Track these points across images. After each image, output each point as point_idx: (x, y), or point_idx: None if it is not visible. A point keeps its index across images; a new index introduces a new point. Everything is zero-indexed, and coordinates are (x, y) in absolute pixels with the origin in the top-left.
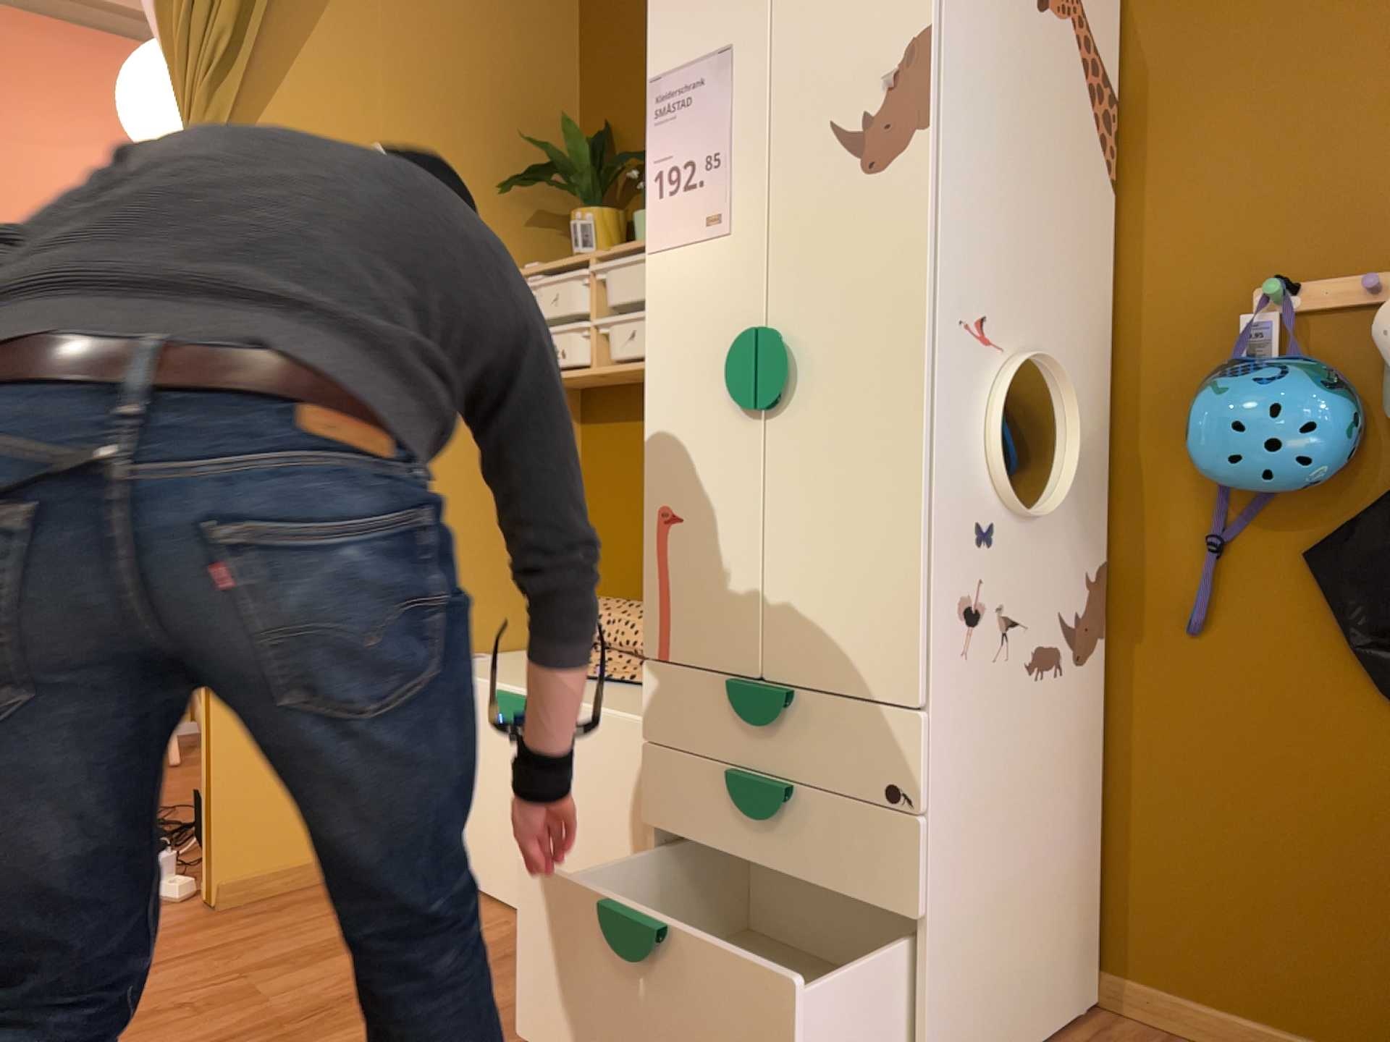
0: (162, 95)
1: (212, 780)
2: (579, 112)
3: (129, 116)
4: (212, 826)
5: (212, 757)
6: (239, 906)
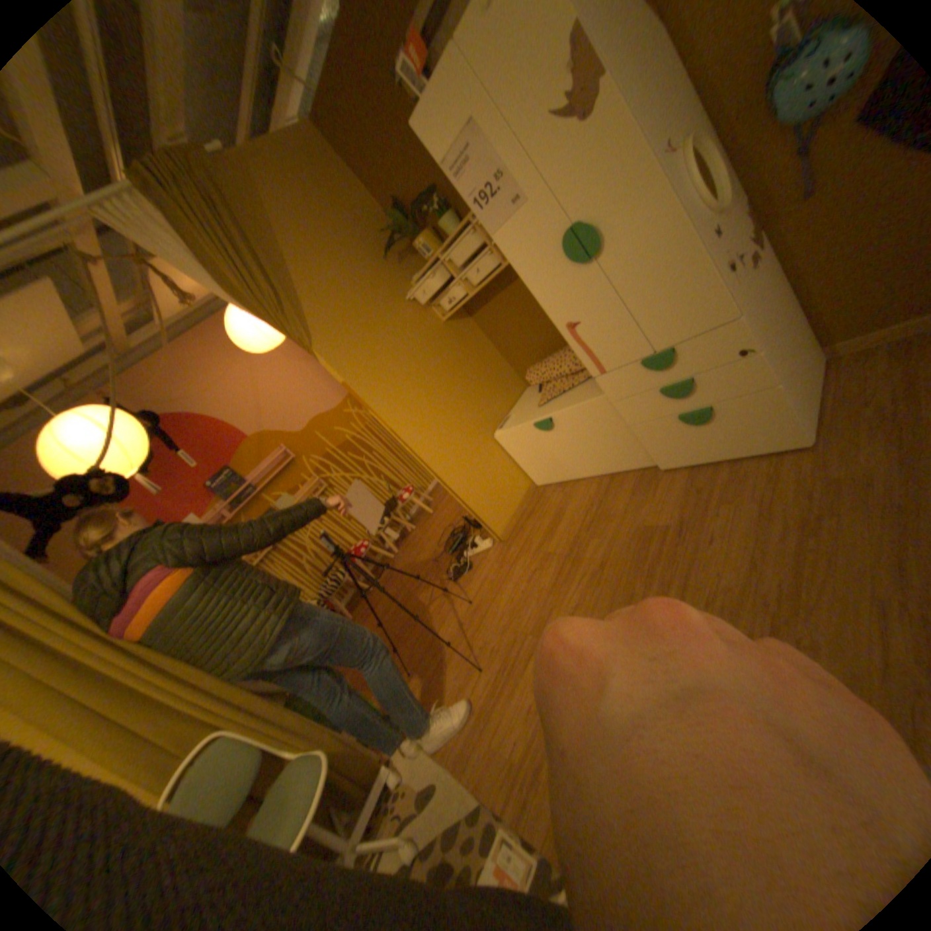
0: (246, 329)
1: (475, 510)
2: (376, 199)
3: (243, 345)
4: (486, 521)
5: (470, 505)
6: (510, 534)
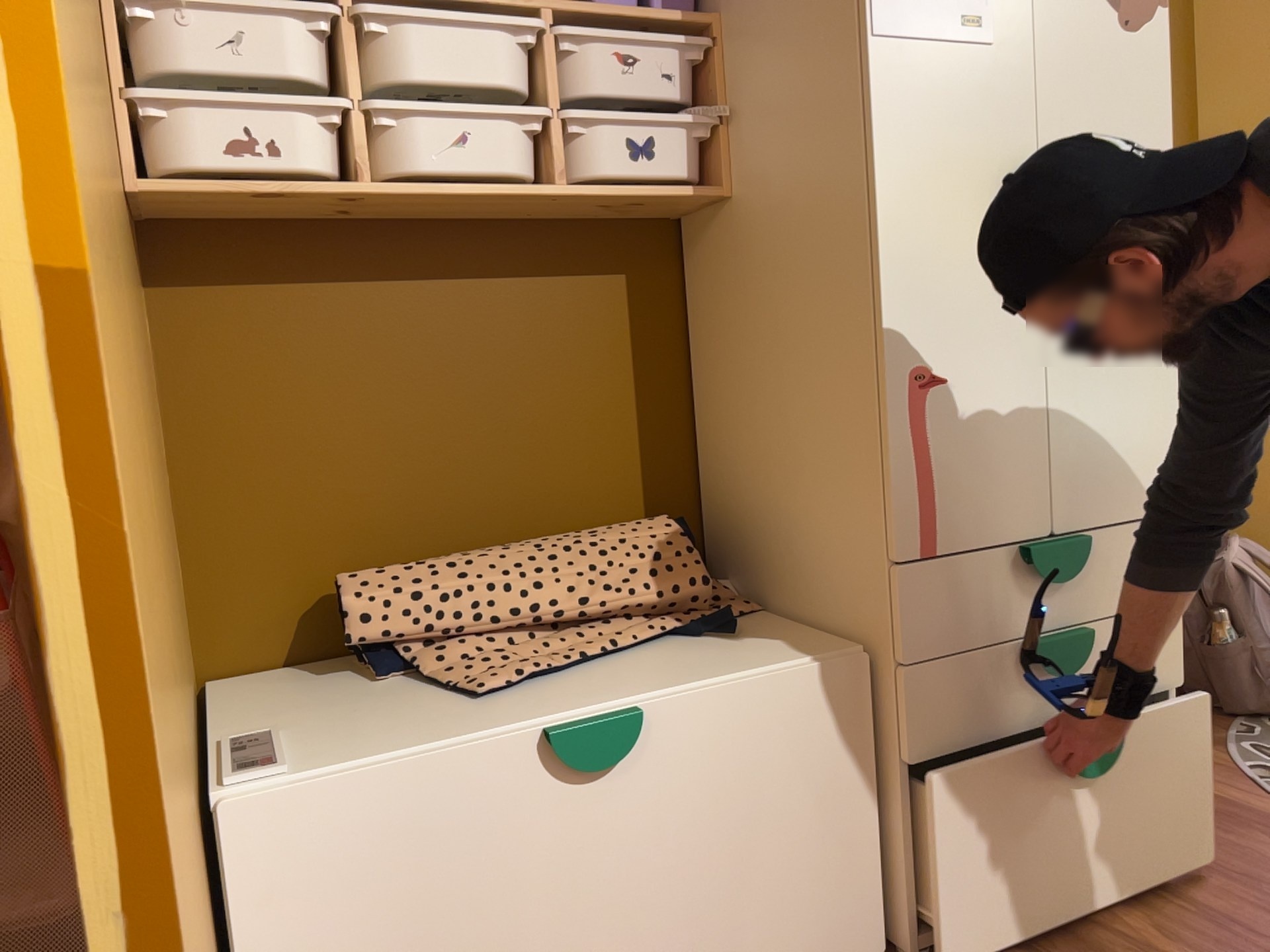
0: None
1: None
2: None
3: None
4: None
5: None
6: None
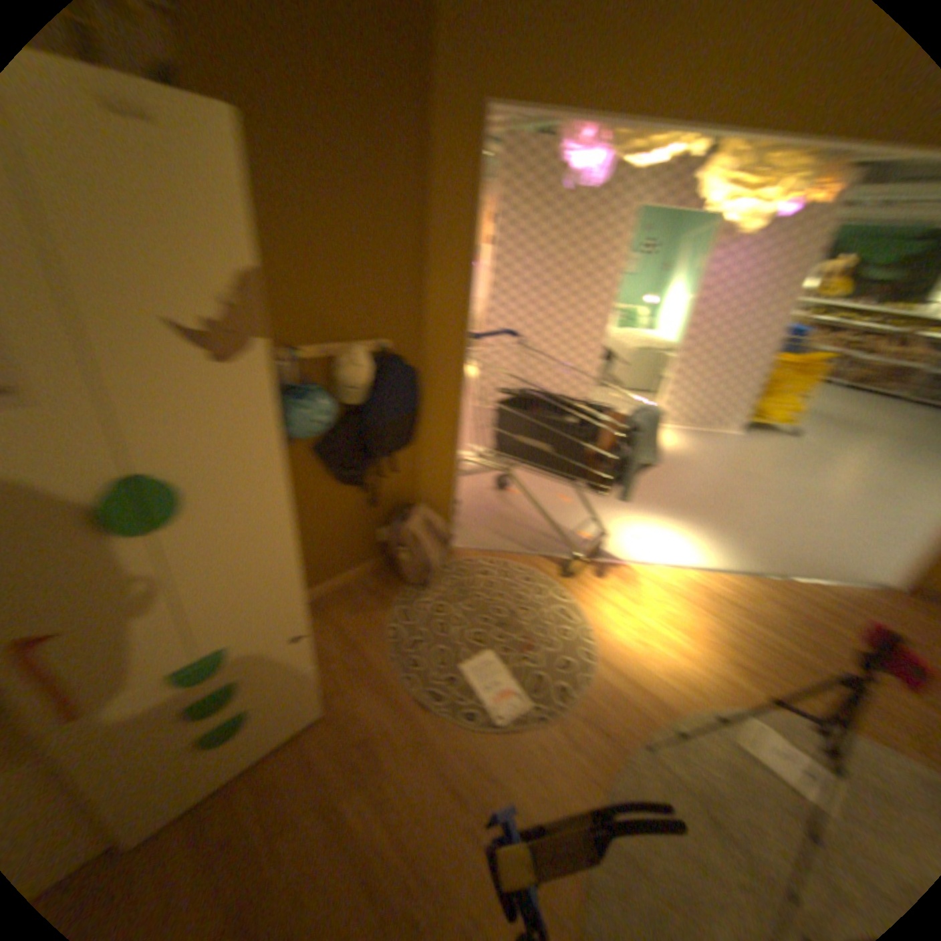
0: None
1: None
2: None
3: None
4: None
5: None
6: None
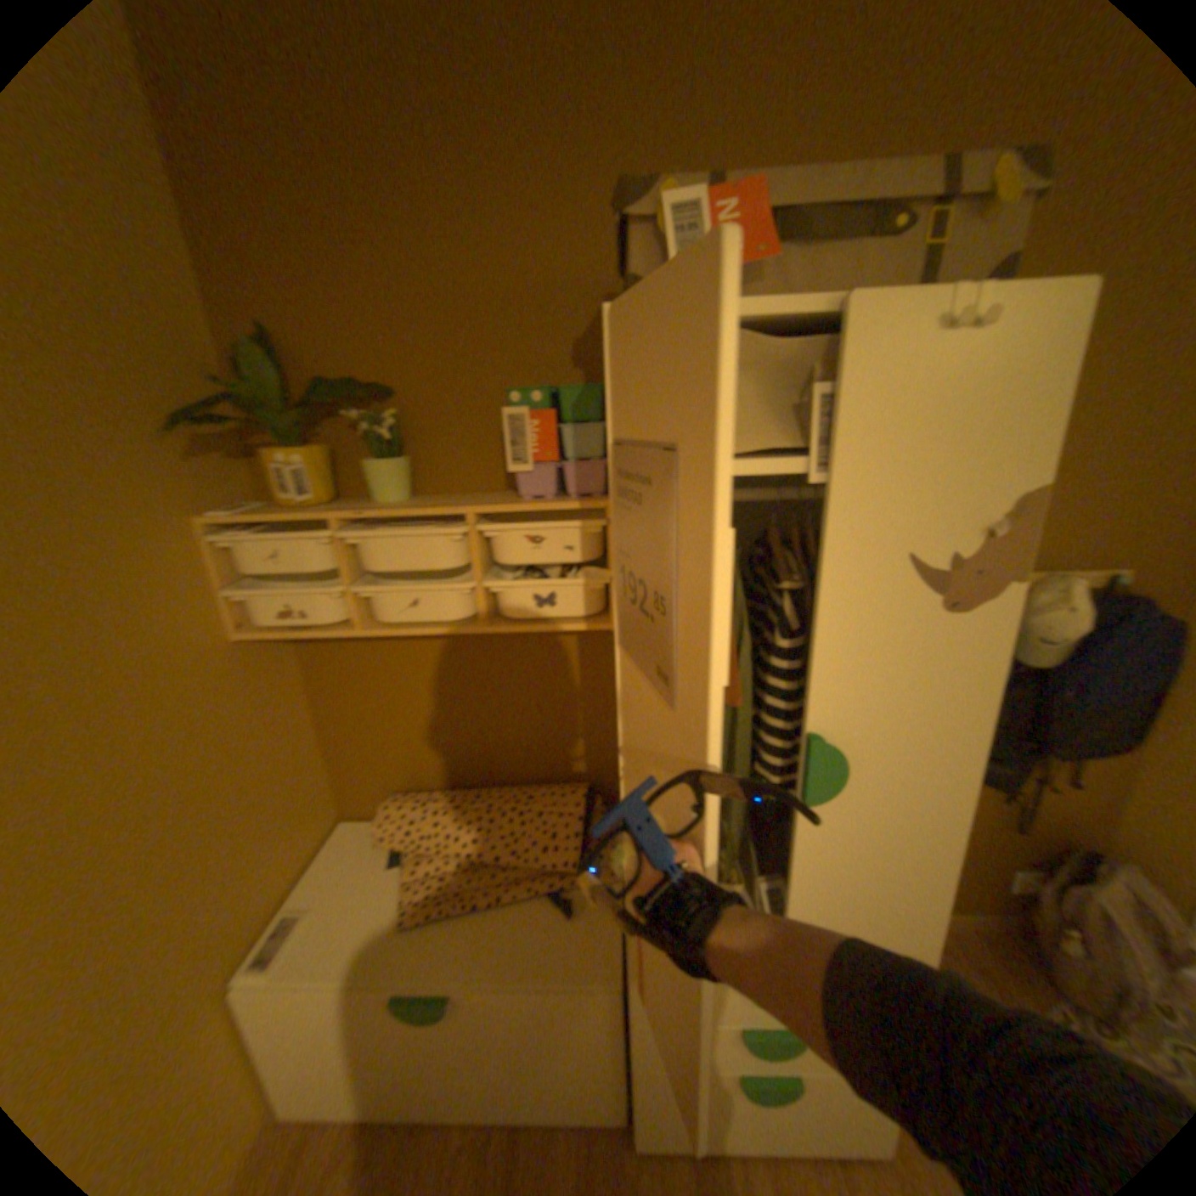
0: None
1: None
2: (202, 296)
3: None
4: None
5: None
6: None
